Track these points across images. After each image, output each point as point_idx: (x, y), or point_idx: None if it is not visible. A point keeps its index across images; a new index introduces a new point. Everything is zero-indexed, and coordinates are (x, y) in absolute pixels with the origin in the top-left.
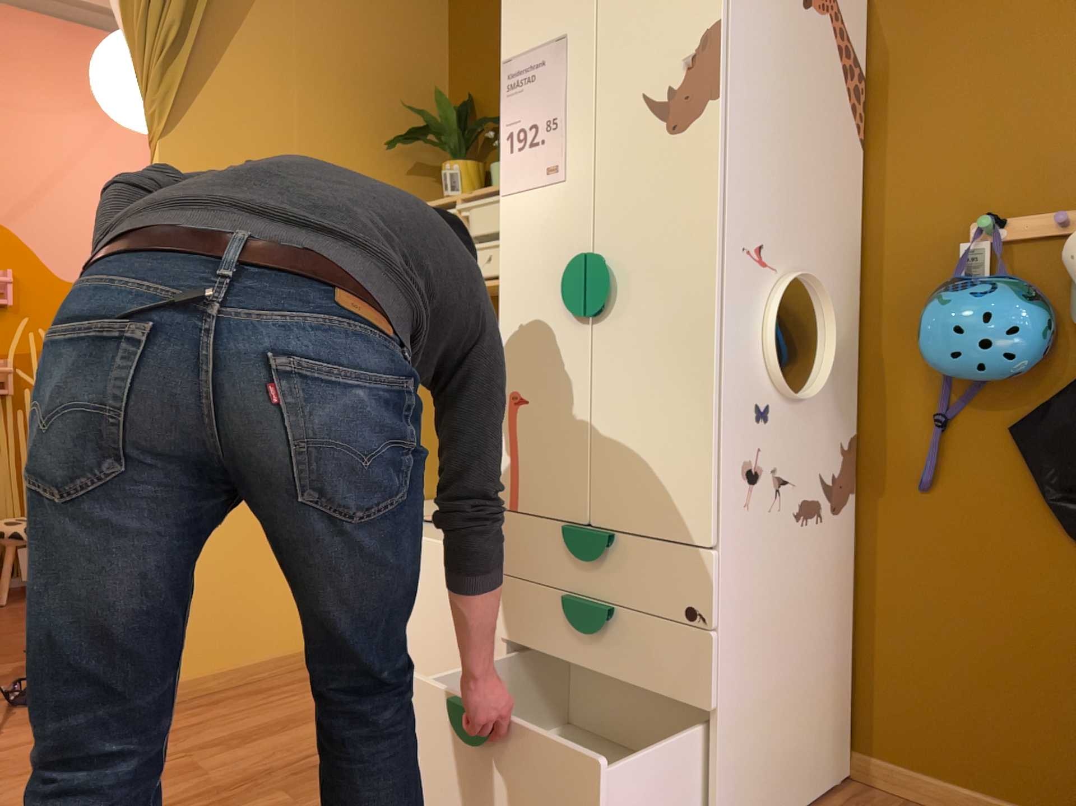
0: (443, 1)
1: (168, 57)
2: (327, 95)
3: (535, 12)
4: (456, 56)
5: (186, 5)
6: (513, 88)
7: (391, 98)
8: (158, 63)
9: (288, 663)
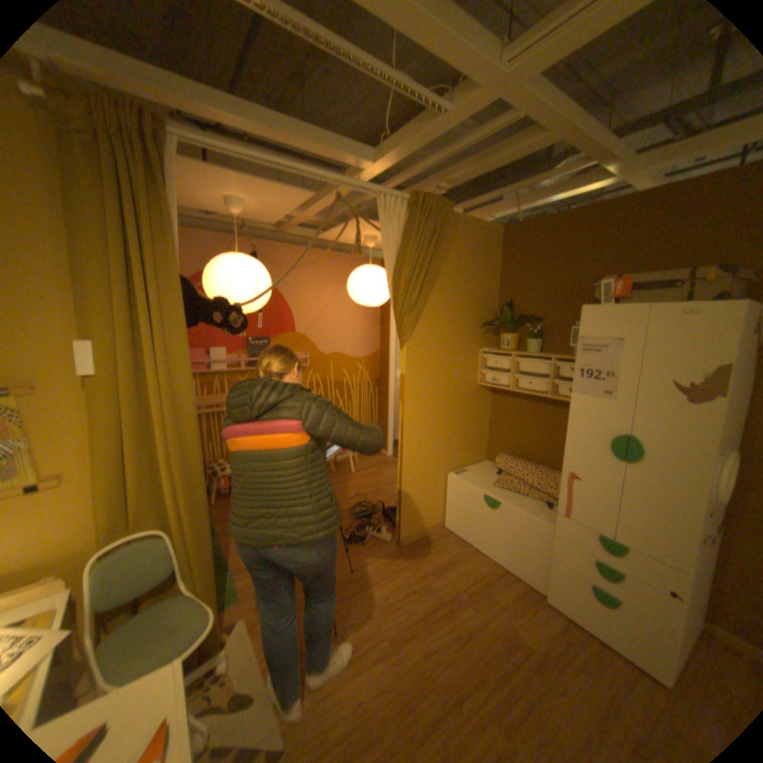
0: (498, 255)
1: (410, 311)
2: (457, 309)
3: (602, 321)
4: (503, 280)
5: (418, 289)
6: (584, 350)
7: (478, 304)
8: (405, 313)
9: (436, 528)
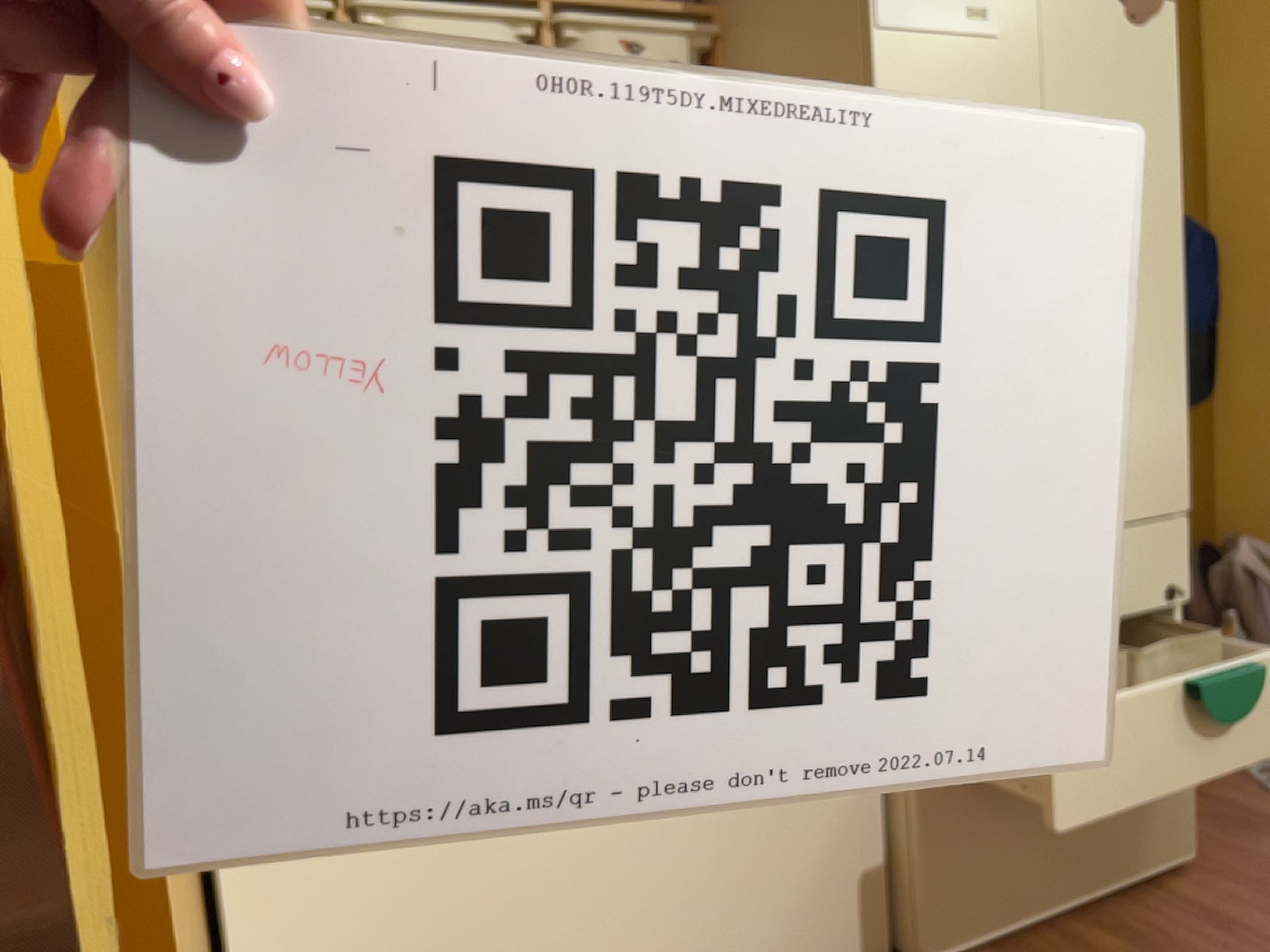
0: None
1: None
2: None
3: None
4: None
5: None
6: None
7: None
8: None
9: None
